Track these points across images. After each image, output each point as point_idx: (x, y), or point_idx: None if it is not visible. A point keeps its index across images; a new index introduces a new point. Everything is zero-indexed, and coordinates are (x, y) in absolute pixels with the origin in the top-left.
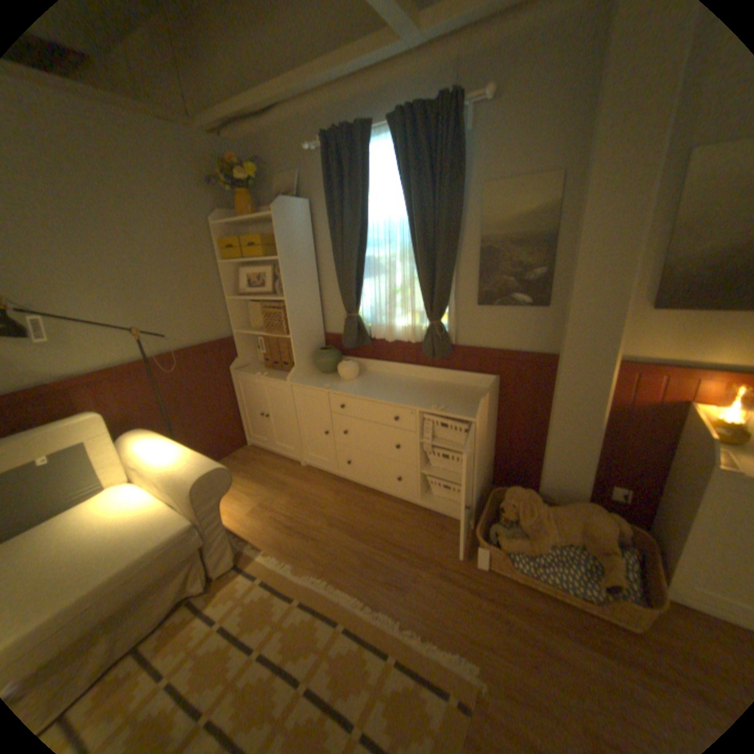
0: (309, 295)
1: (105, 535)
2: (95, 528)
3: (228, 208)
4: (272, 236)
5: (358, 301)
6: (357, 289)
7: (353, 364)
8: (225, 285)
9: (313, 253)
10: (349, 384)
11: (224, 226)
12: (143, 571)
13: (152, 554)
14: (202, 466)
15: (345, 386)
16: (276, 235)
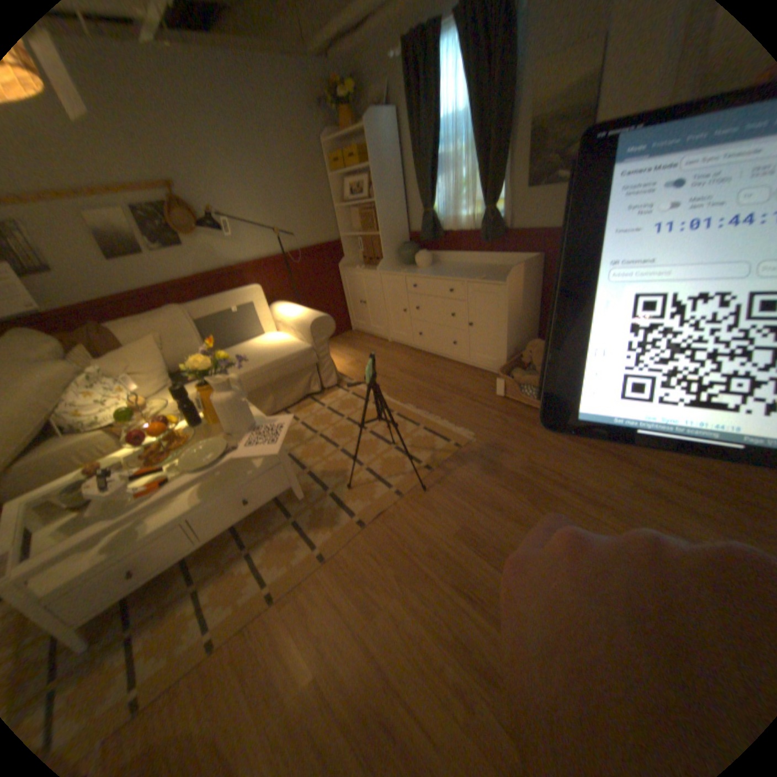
0: (395, 195)
1: (268, 347)
2: (263, 345)
3: (334, 123)
4: (366, 143)
5: (433, 195)
6: (431, 183)
7: (427, 252)
8: (333, 193)
9: (398, 155)
10: (422, 268)
11: (331, 140)
12: (288, 362)
13: (292, 355)
14: (317, 313)
15: (418, 270)
16: (369, 142)
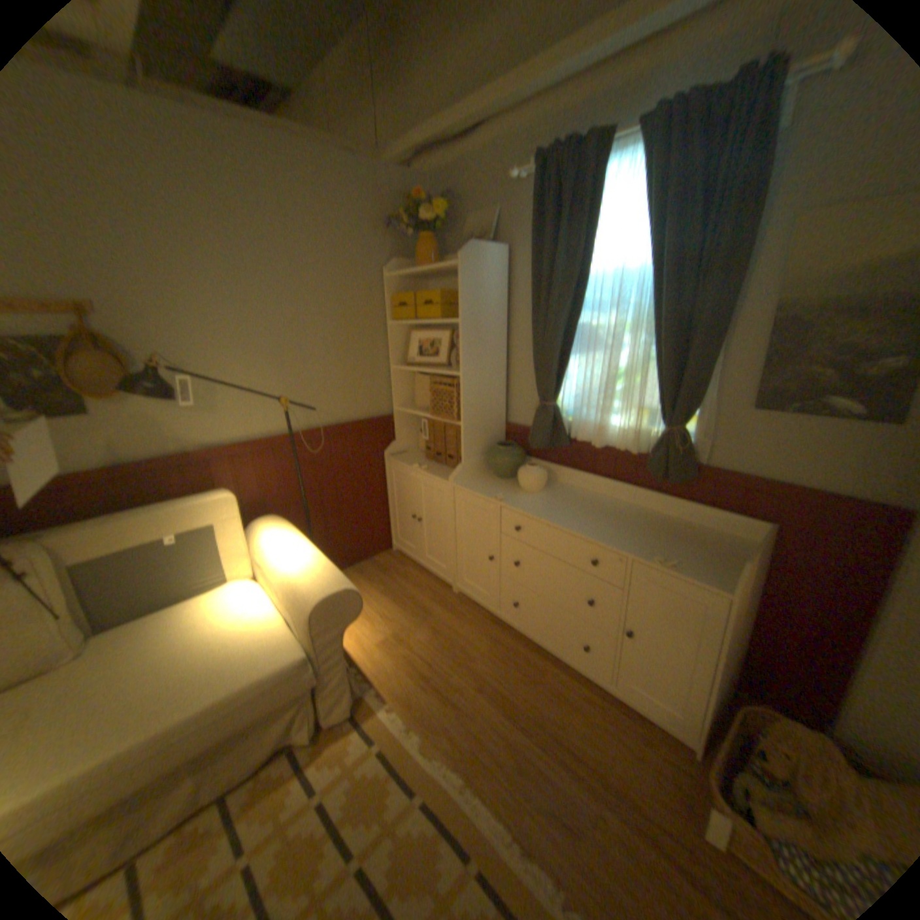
0: (493, 371)
1: (212, 646)
2: (205, 634)
3: (407, 256)
4: (455, 291)
5: (559, 384)
6: (560, 368)
7: (540, 470)
8: (392, 350)
9: (505, 315)
10: (531, 497)
11: (400, 278)
12: (241, 708)
13: (254, 689)
14: (330, 583)
15: (525, 500)
16: (461, 290)
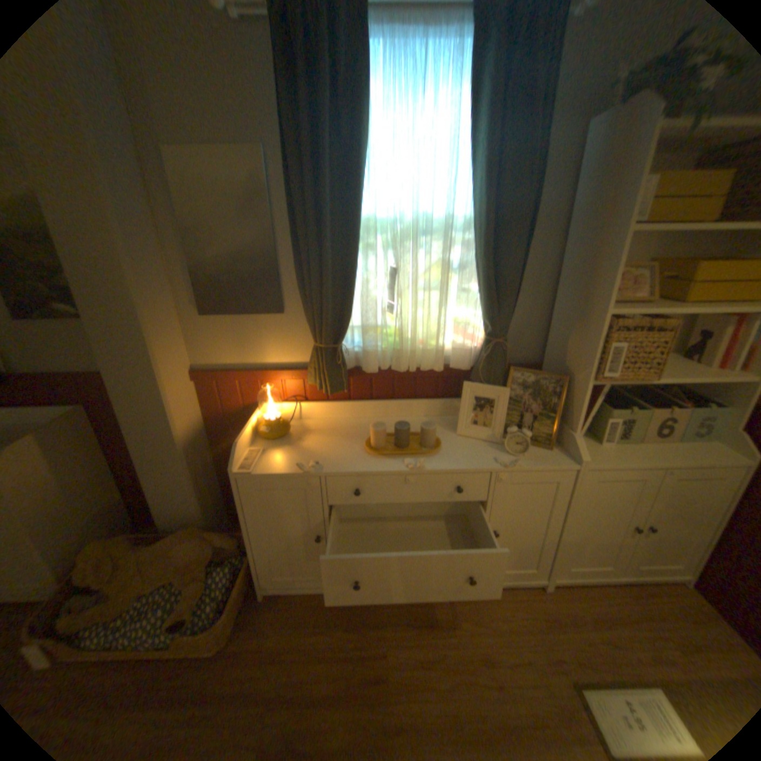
0: None
1: None
2: None
3: None
4: None
5: None
6: None
7: None
8: None
9: None
10: None
11: None
12: None
13: None
14: None
15: None
16: None
